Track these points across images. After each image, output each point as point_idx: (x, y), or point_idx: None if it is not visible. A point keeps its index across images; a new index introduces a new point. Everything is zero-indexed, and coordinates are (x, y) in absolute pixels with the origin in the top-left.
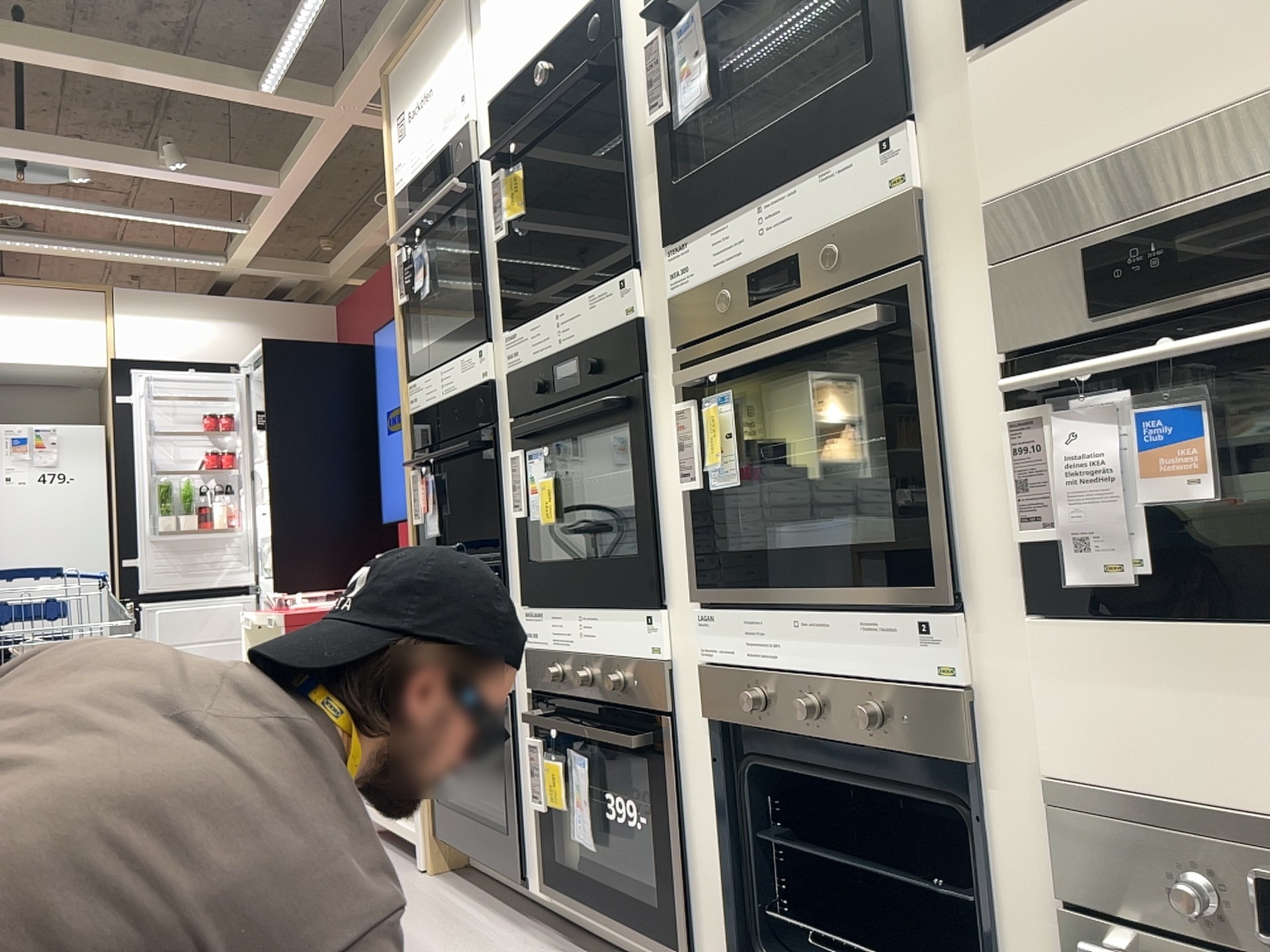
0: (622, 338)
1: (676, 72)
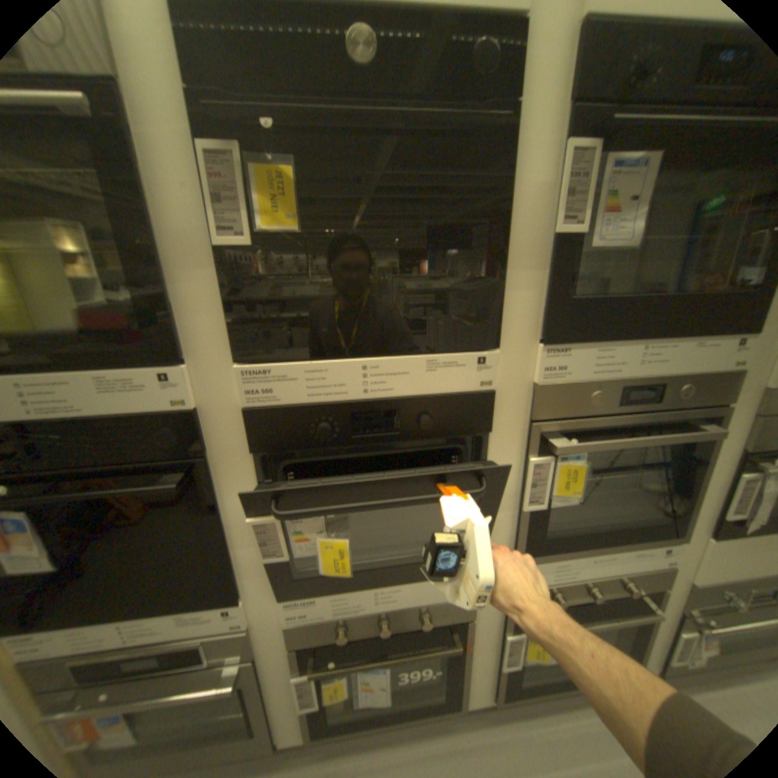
0: (474, 405)
1: (605, 196)
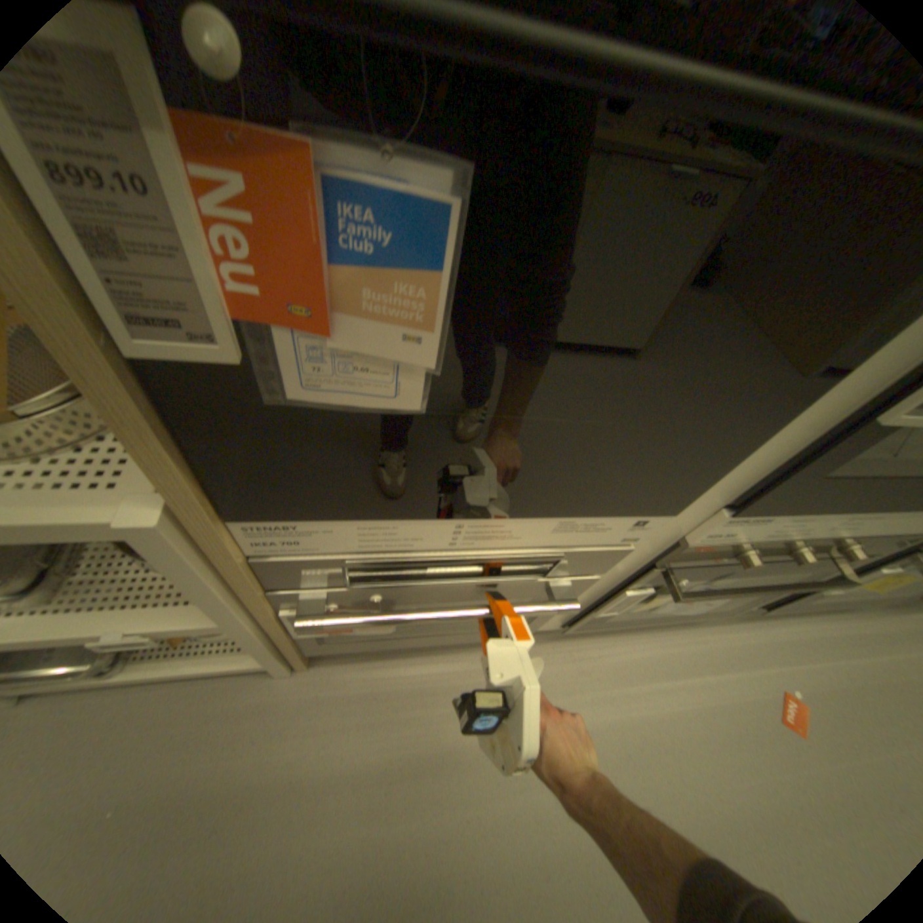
0: None
1: None
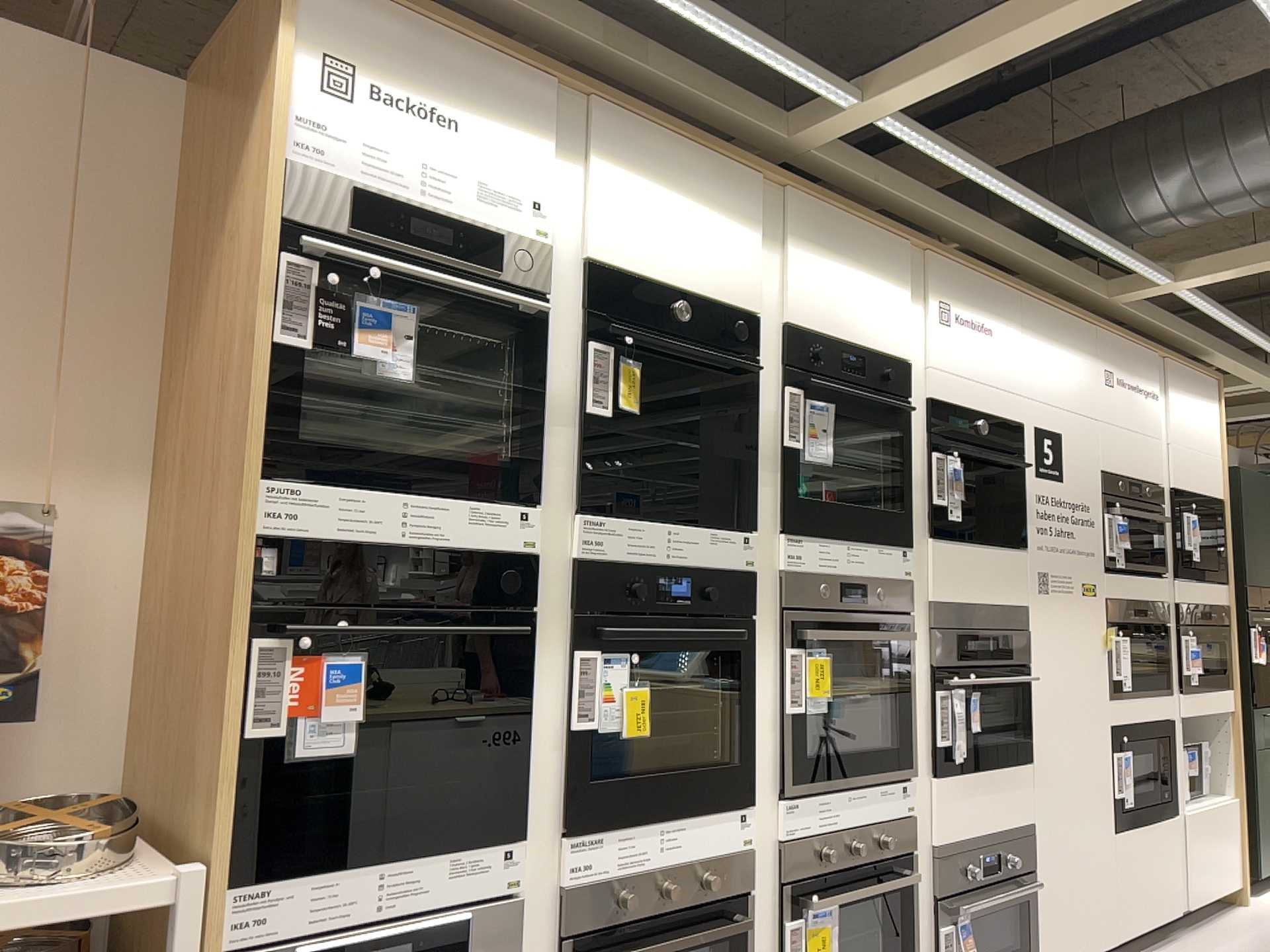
0: (739, 581)
1: (801, 429)
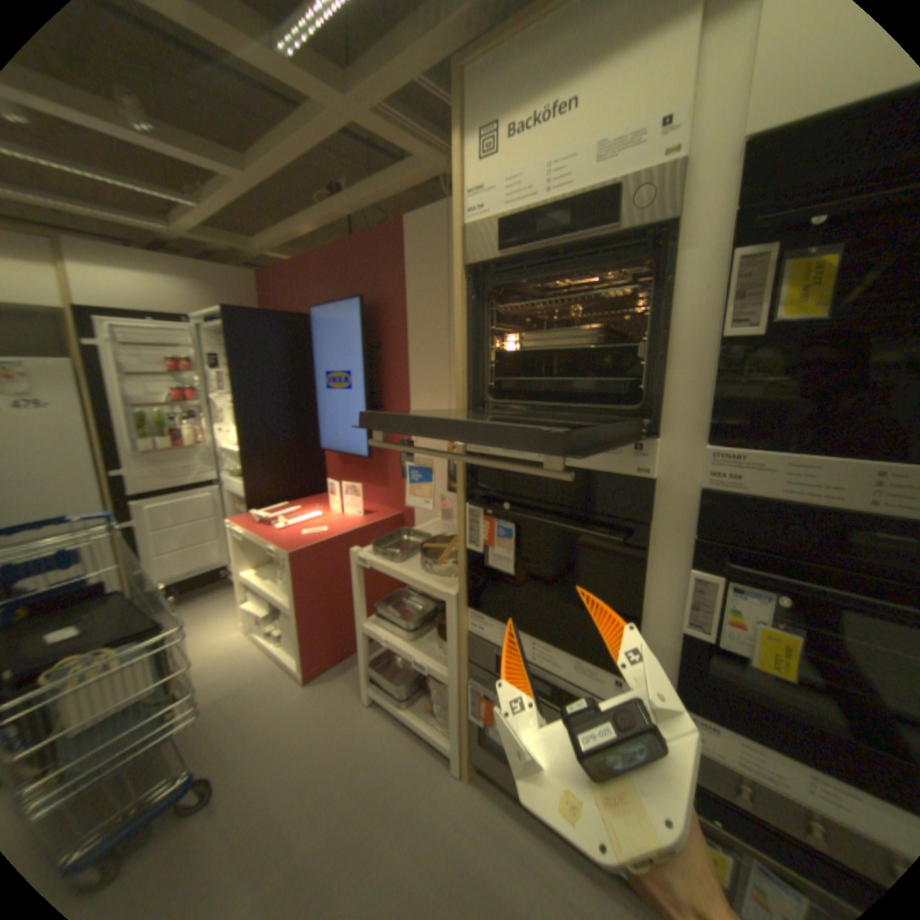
0: None
1: None
